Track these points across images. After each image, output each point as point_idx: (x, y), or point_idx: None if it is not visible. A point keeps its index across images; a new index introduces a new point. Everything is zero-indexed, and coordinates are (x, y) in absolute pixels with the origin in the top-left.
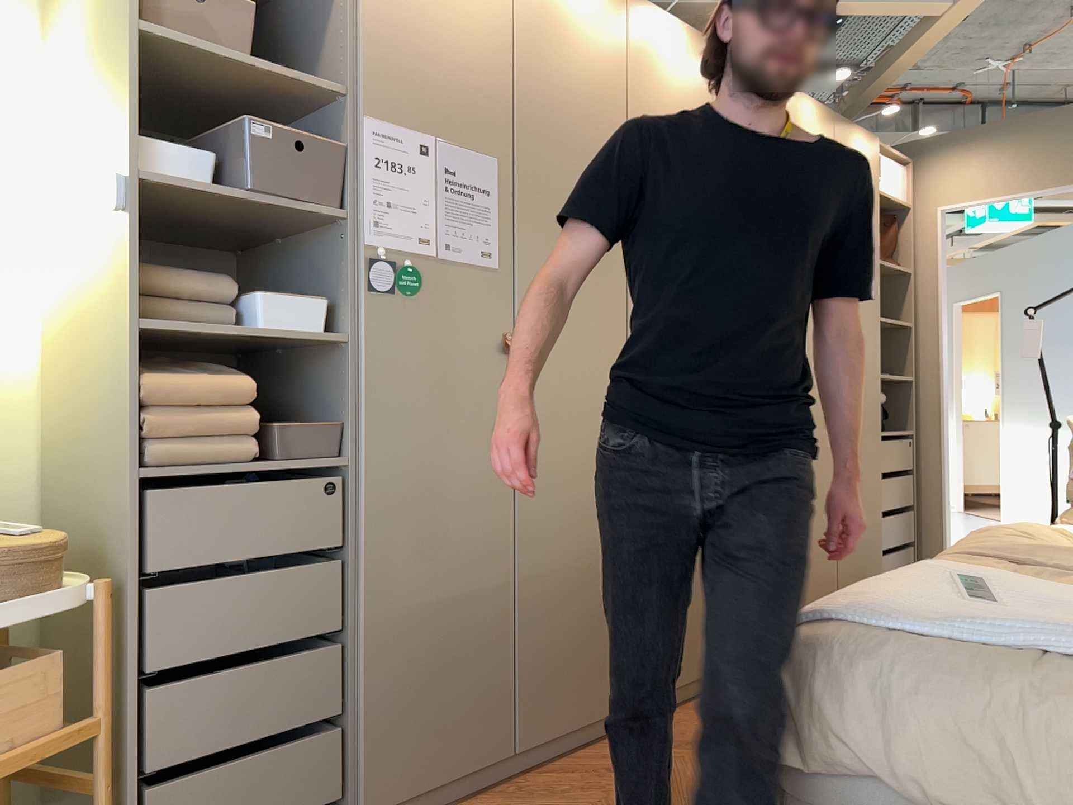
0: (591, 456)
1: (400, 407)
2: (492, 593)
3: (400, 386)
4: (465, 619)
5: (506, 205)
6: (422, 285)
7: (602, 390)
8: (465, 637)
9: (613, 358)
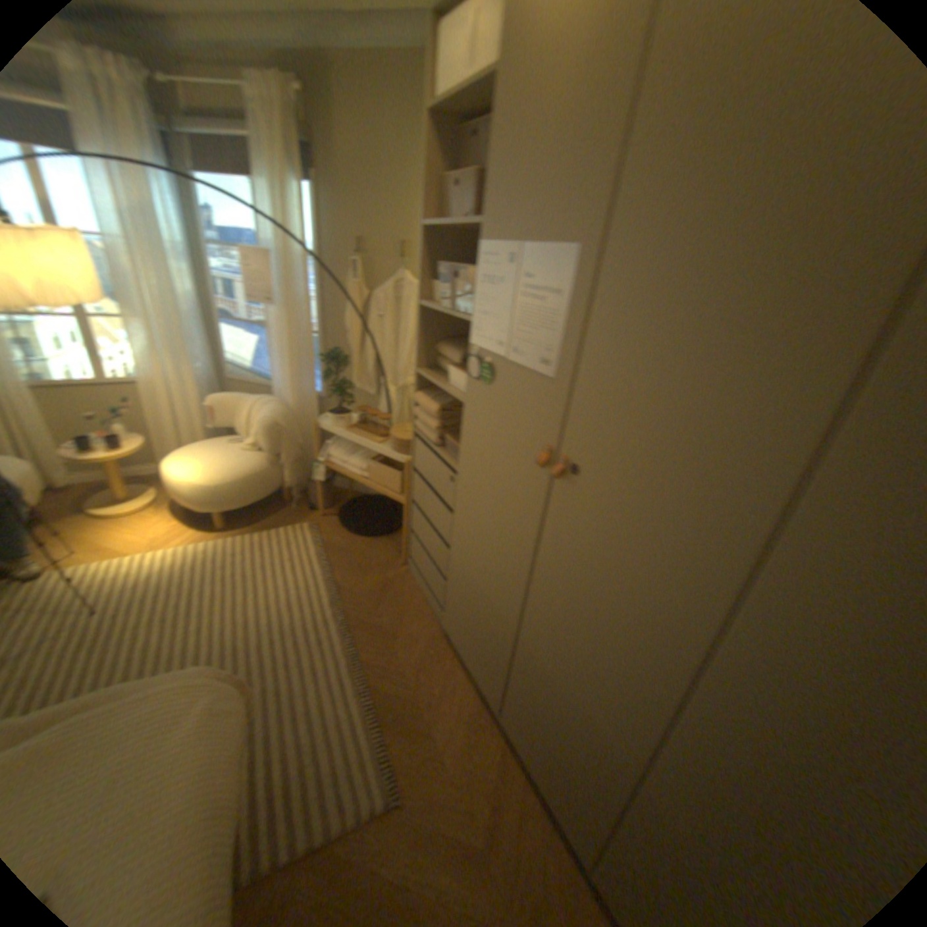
0: (613, 638)
1: (473, 458)
2: (501, 620)
3: (475, 445)
4: (485, 610)
5: (576, 307)
6: (494, 380)
7: (656, 590)
8: (483, 620)
9: (695, 568)
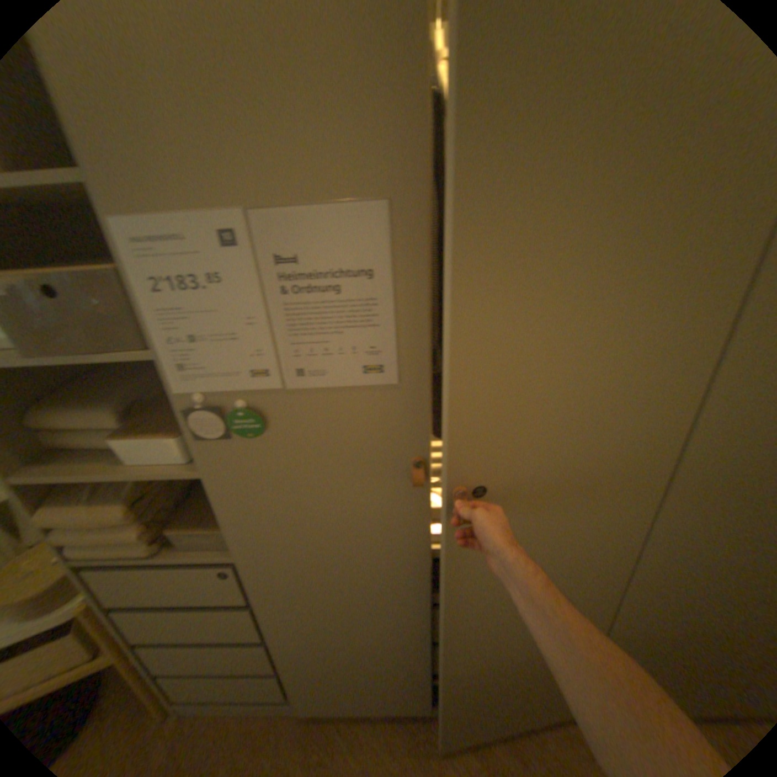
0: (561, 566)
1: (272, 531)
2: (406, 645)
3: (268, 516)
4: (374, 654)
5: (413, 286)
6: (273, 423)
7: (599, 507)
8: (375, 663)
9: (635, 471)
